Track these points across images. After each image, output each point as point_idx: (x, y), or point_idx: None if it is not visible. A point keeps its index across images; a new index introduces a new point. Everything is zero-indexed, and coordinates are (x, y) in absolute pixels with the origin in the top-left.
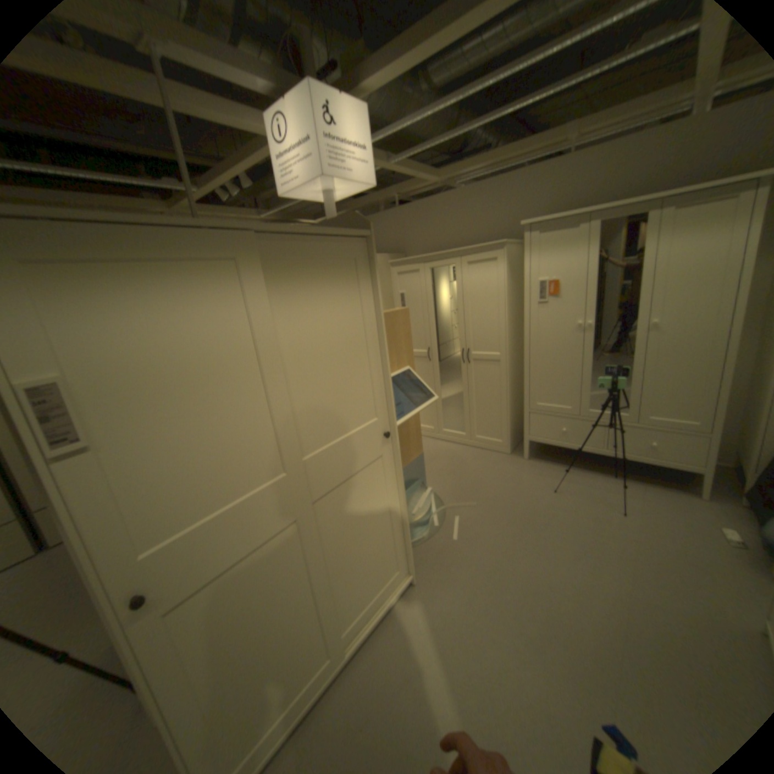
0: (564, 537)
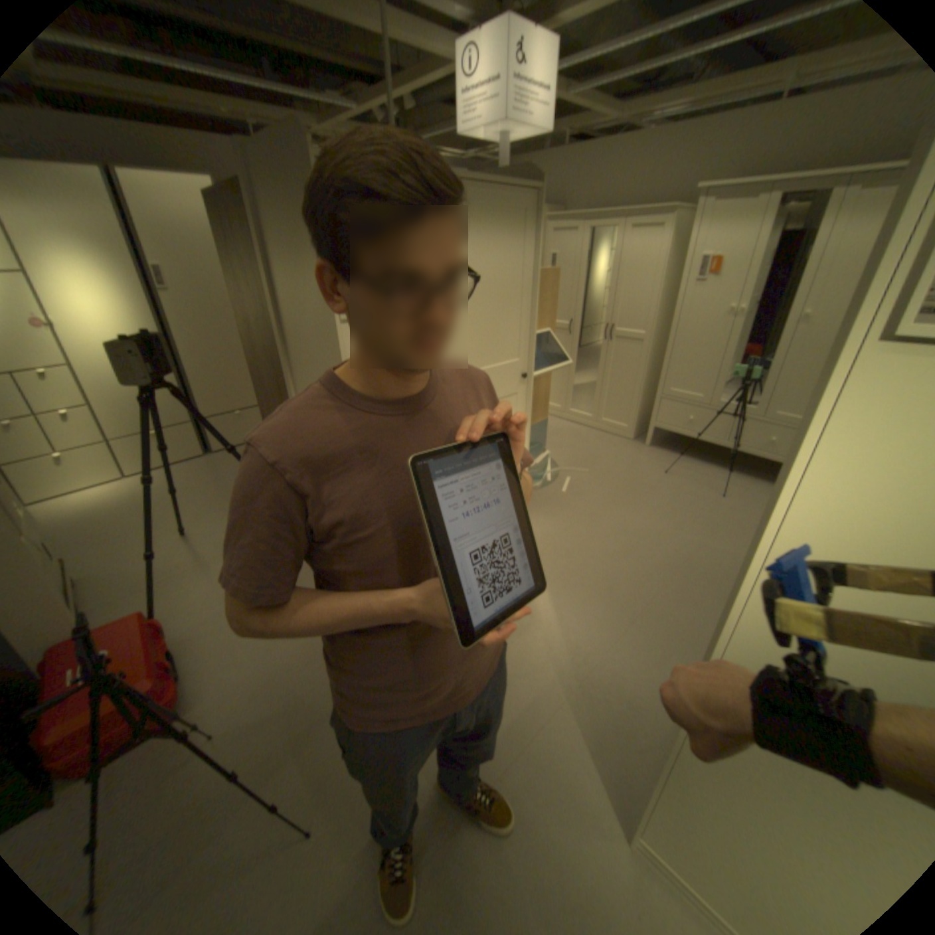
0: (662, 503)
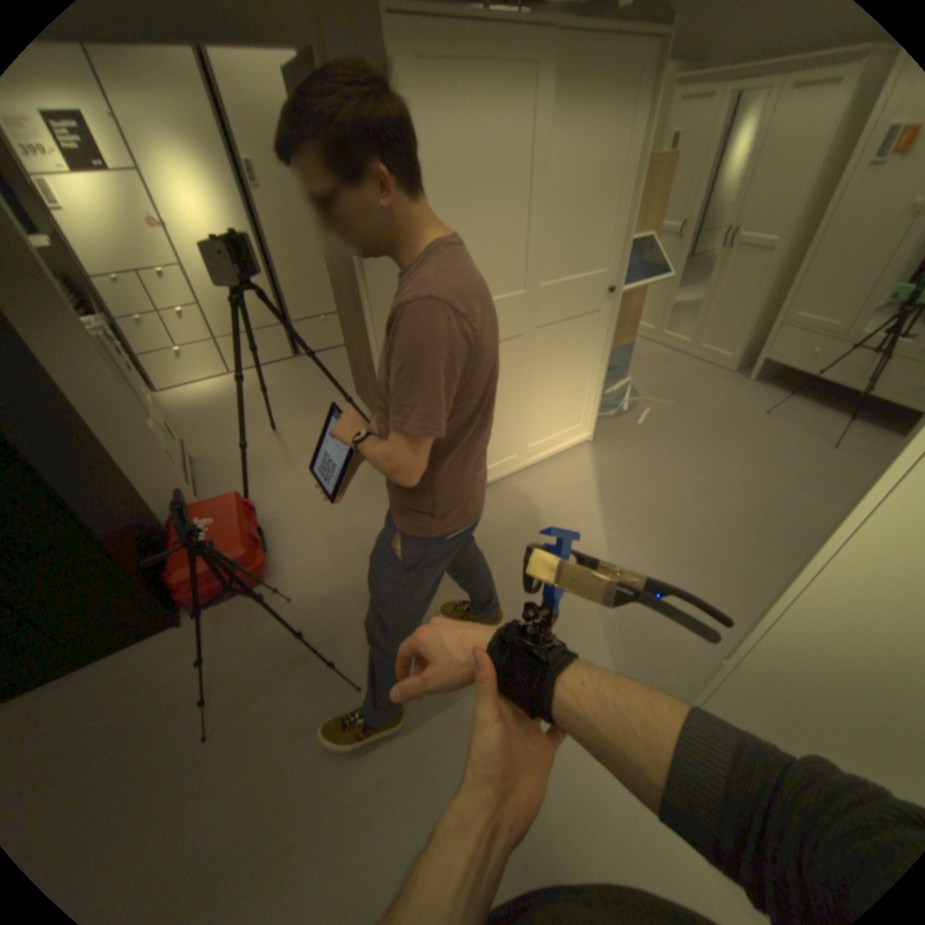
0: (754, 447)
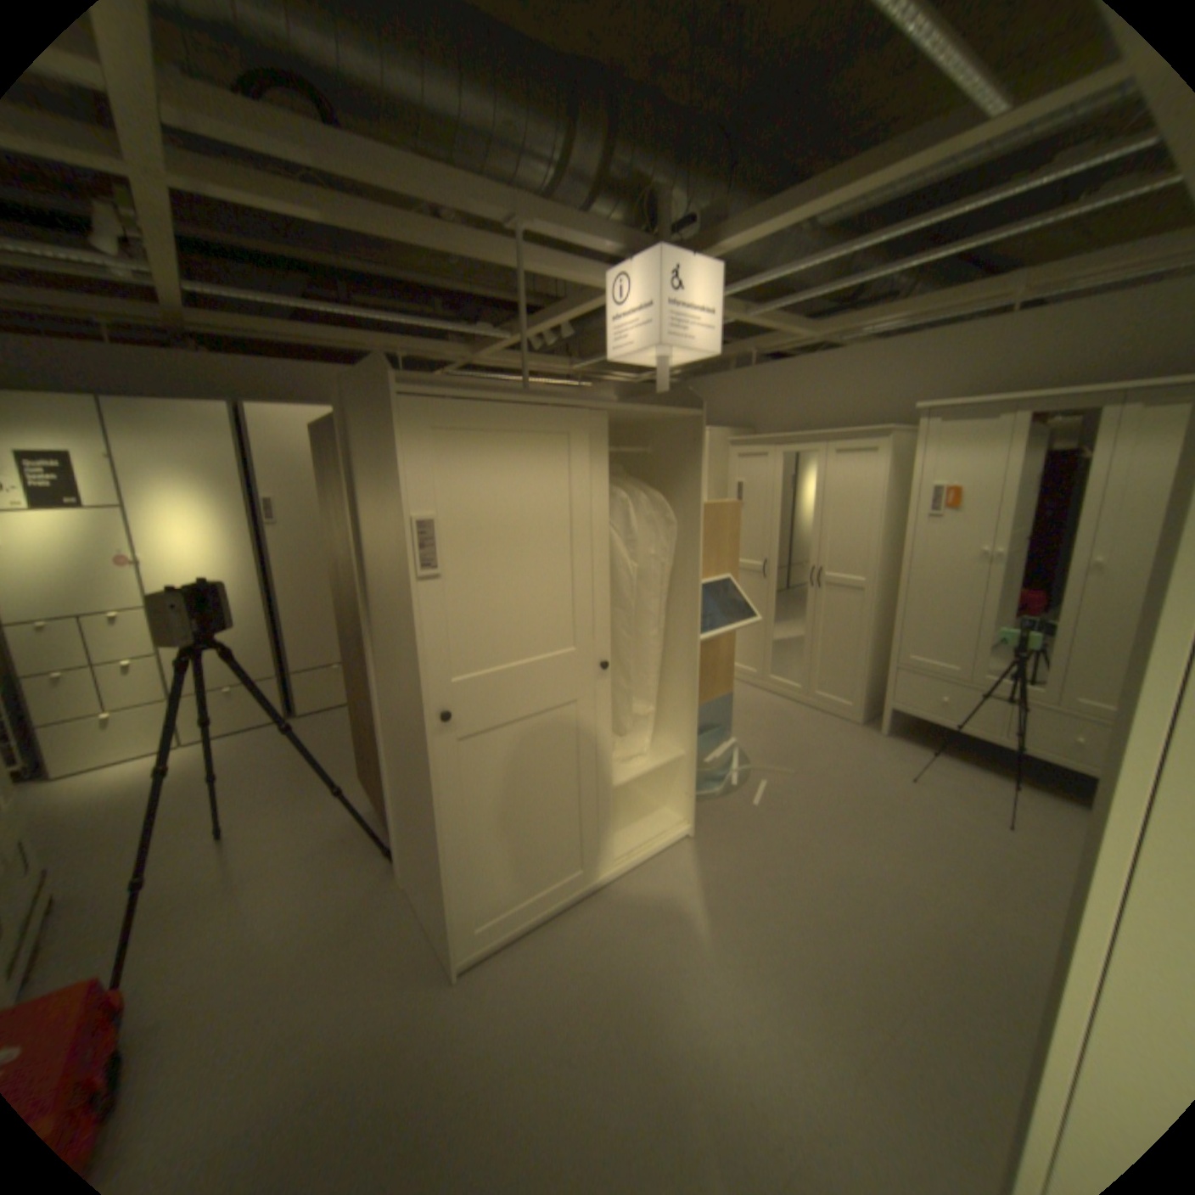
0: (910, 835)
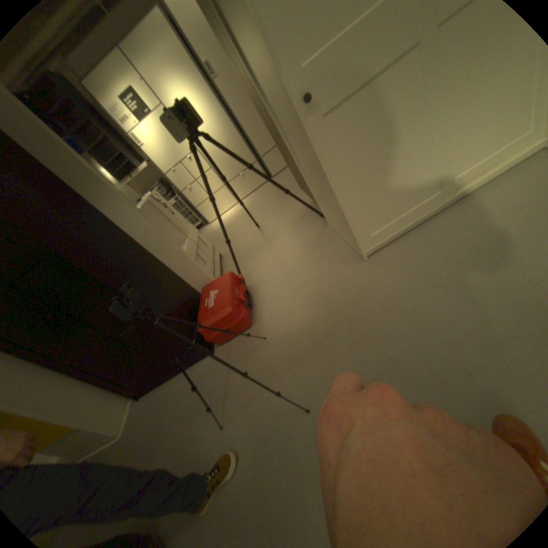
0: None
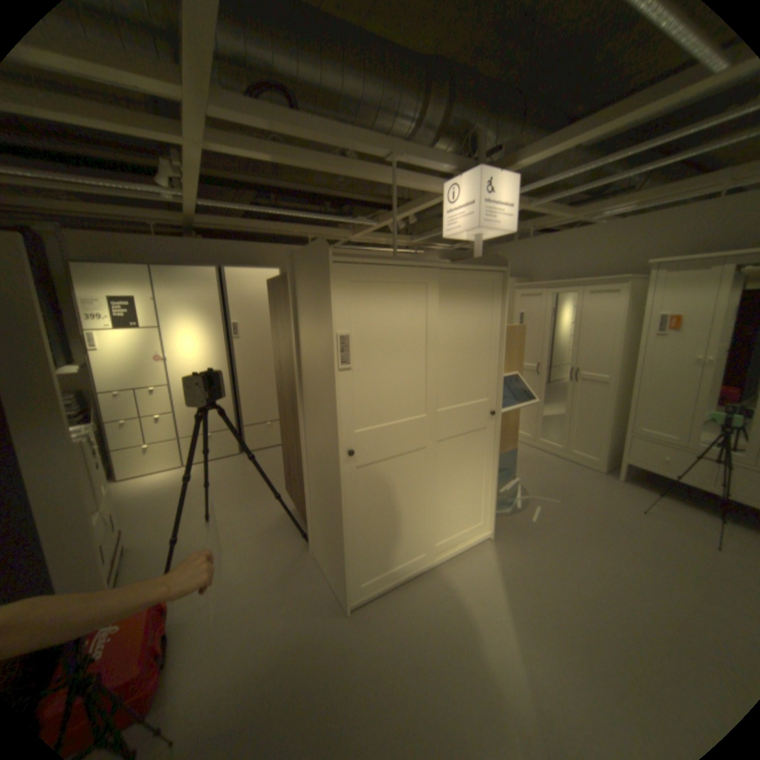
0: (644, 548)
